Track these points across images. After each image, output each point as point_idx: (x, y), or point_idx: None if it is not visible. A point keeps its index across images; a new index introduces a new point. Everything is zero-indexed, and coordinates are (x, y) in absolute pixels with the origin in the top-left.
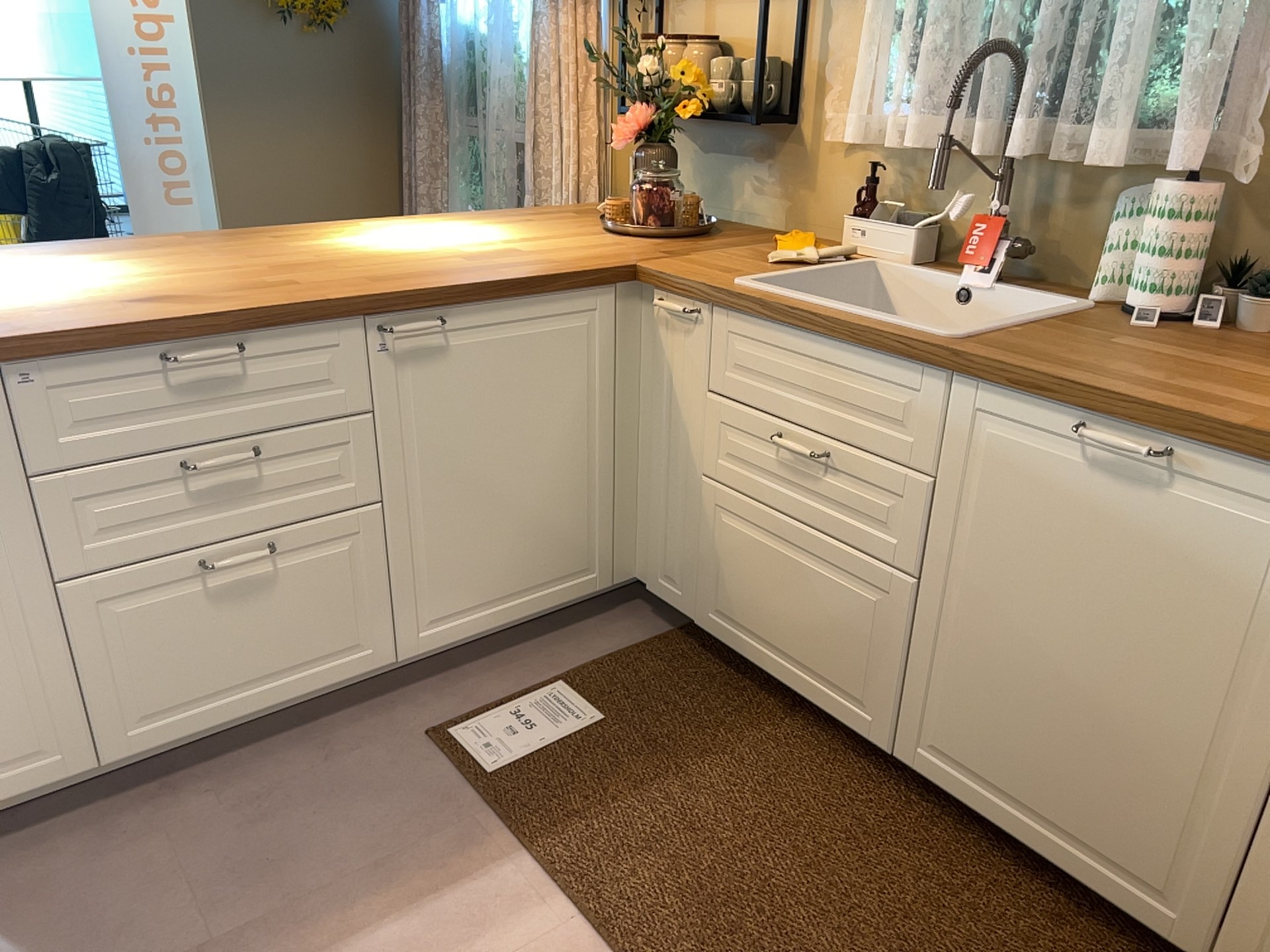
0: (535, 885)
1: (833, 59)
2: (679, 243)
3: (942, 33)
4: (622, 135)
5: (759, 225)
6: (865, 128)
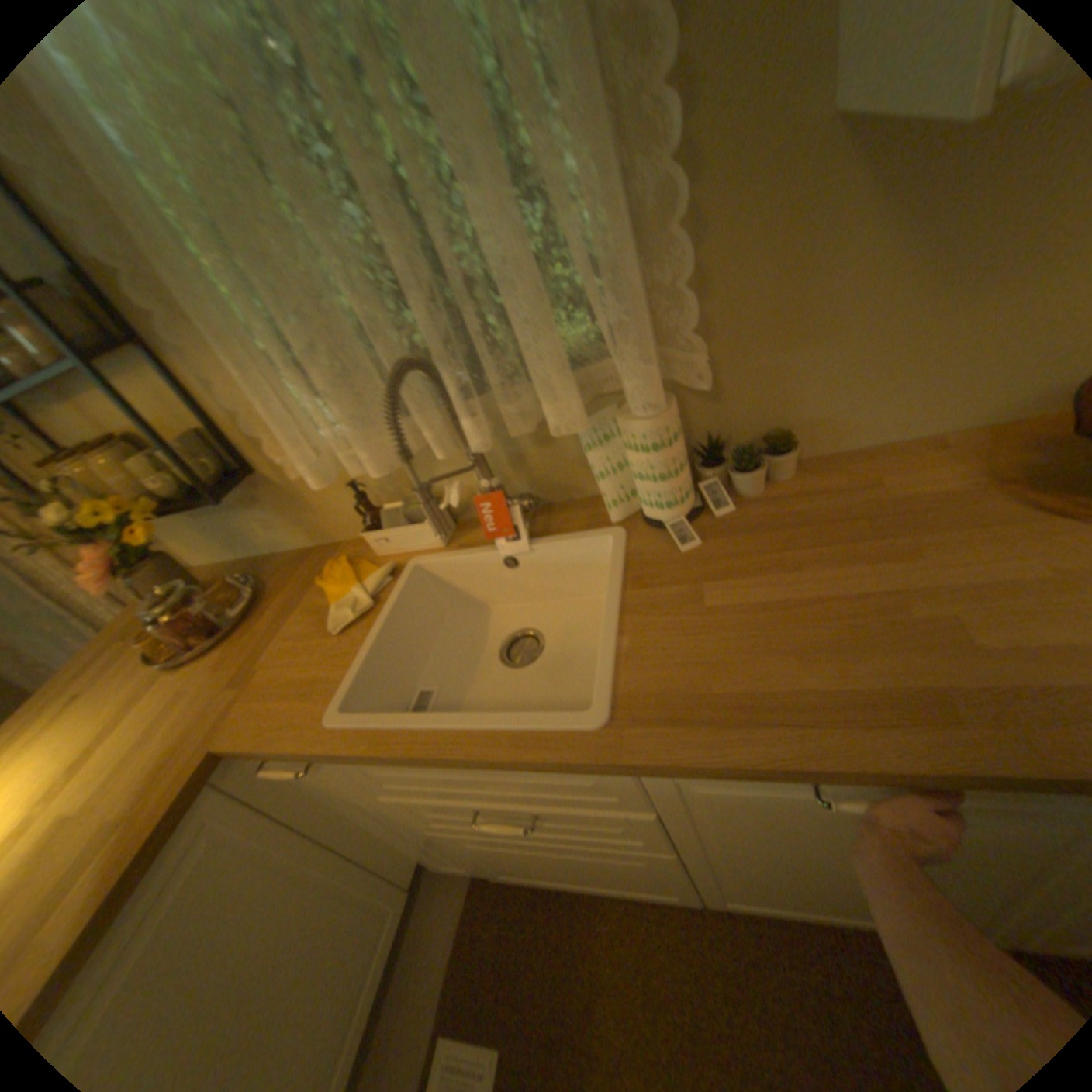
0: None
1: (234, 411)
2: (233, 647)
3: (323, 361)
4: (87, 579)
5: (289, 547)
6: (317, 463)
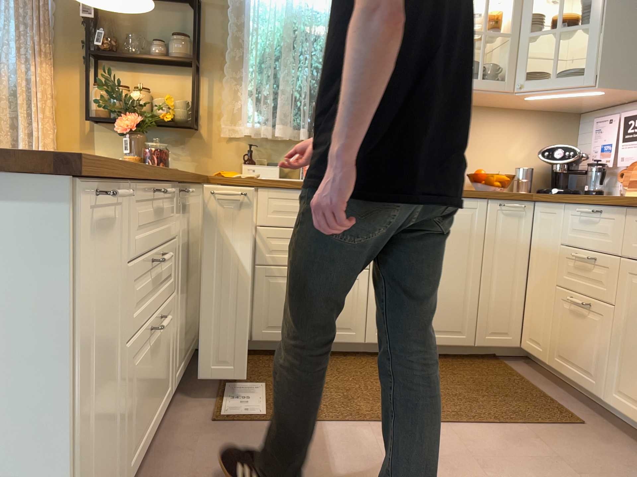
0: (341, 427)
1: (225, 103)
2: None
3: (286, 96)
4: (124, 126)
5: None
6: (251, 129)
